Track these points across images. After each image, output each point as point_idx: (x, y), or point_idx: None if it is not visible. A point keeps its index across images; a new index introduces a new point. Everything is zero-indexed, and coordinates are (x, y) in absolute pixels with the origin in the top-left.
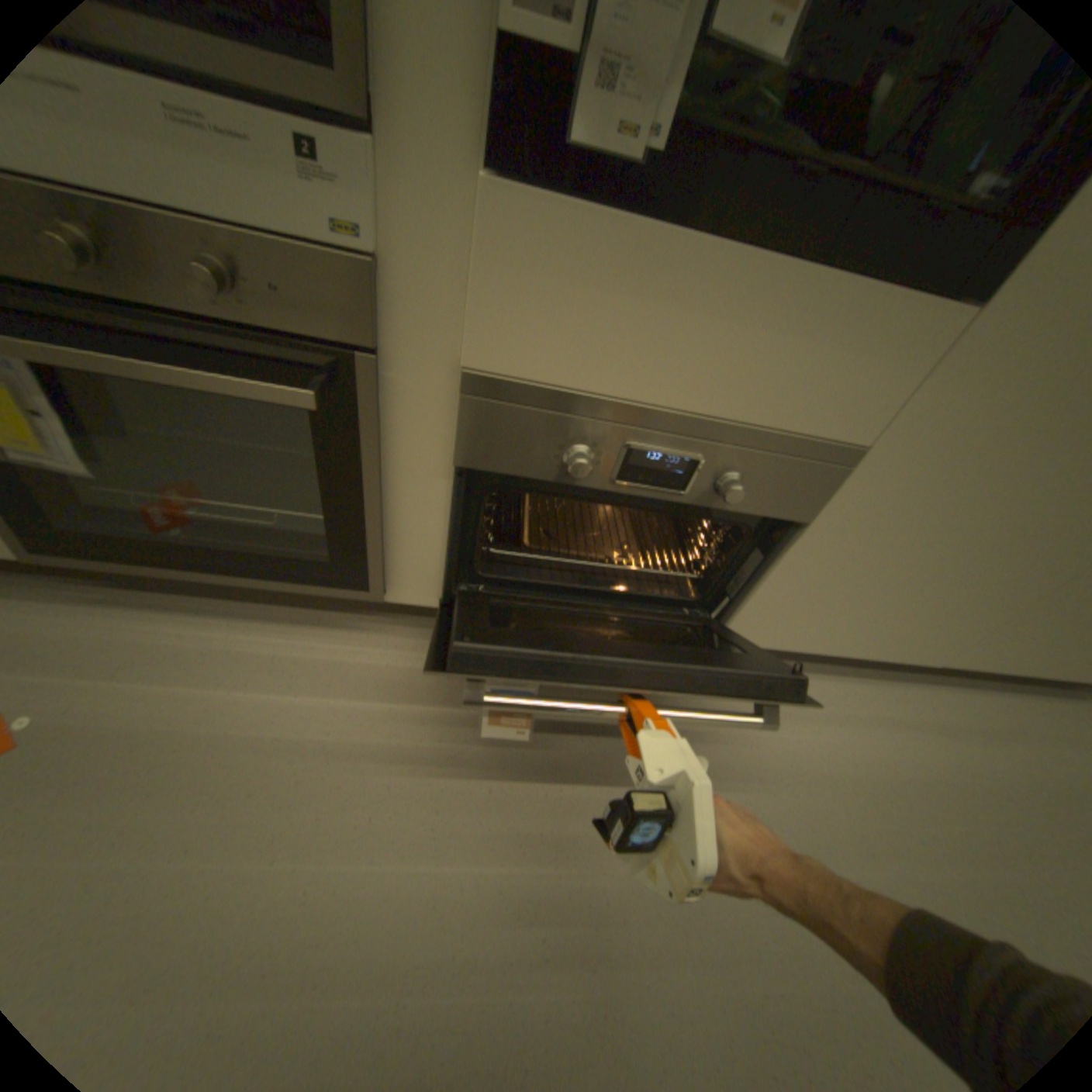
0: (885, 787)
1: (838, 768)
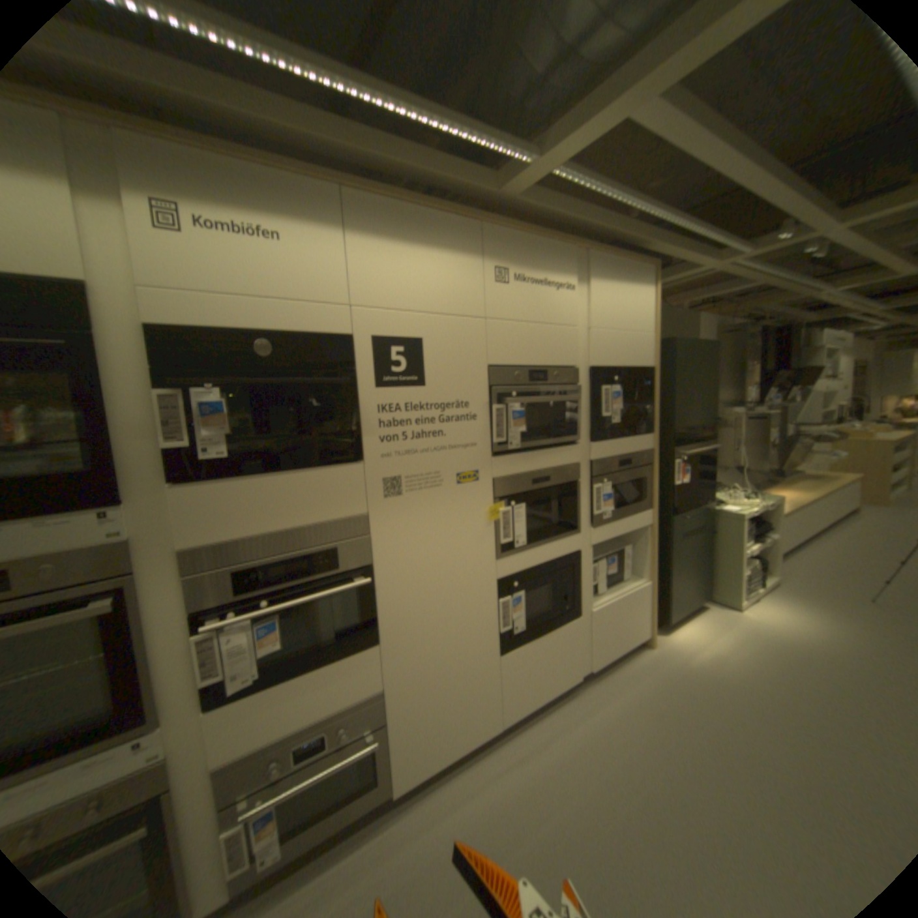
0: (498, 818)
1: (475, 826)
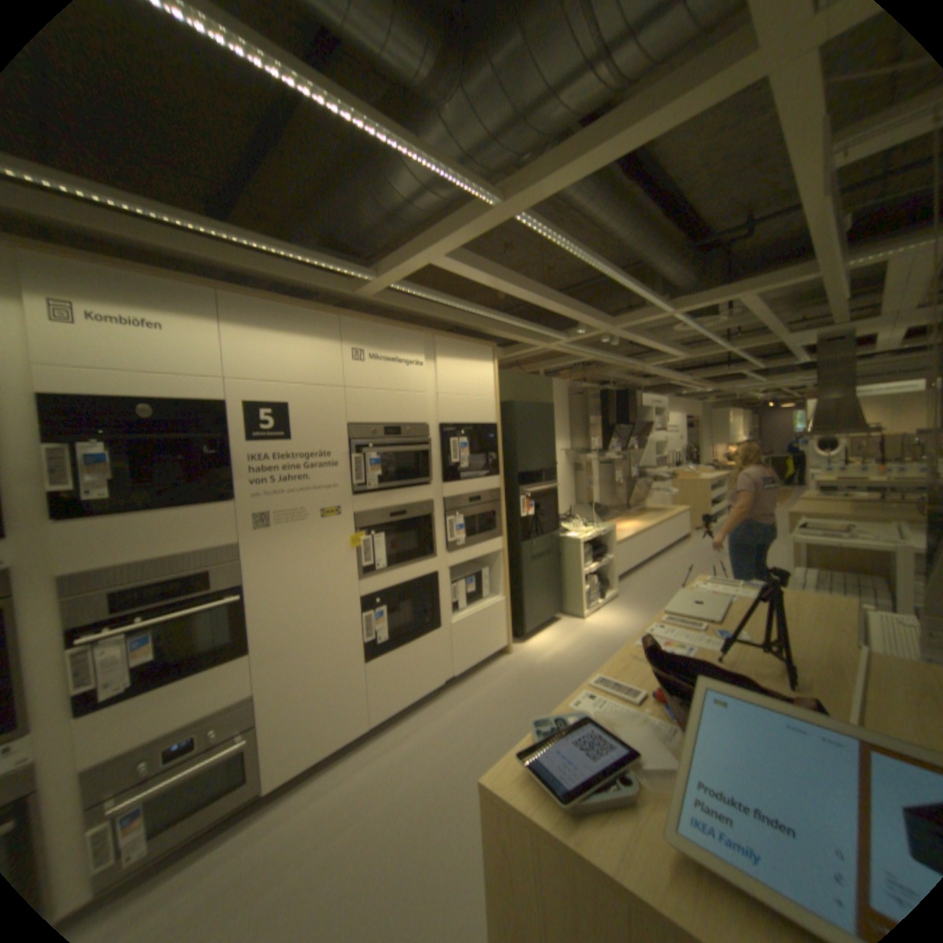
0: (355, 795)
1: (334, 804)
